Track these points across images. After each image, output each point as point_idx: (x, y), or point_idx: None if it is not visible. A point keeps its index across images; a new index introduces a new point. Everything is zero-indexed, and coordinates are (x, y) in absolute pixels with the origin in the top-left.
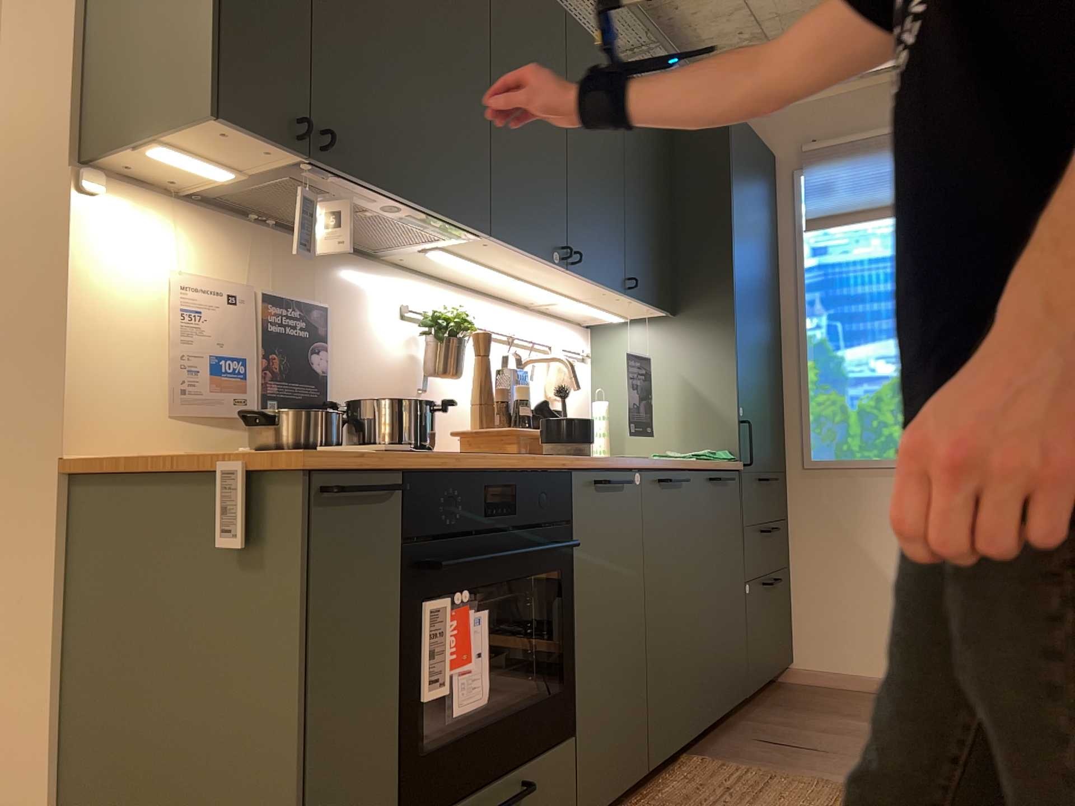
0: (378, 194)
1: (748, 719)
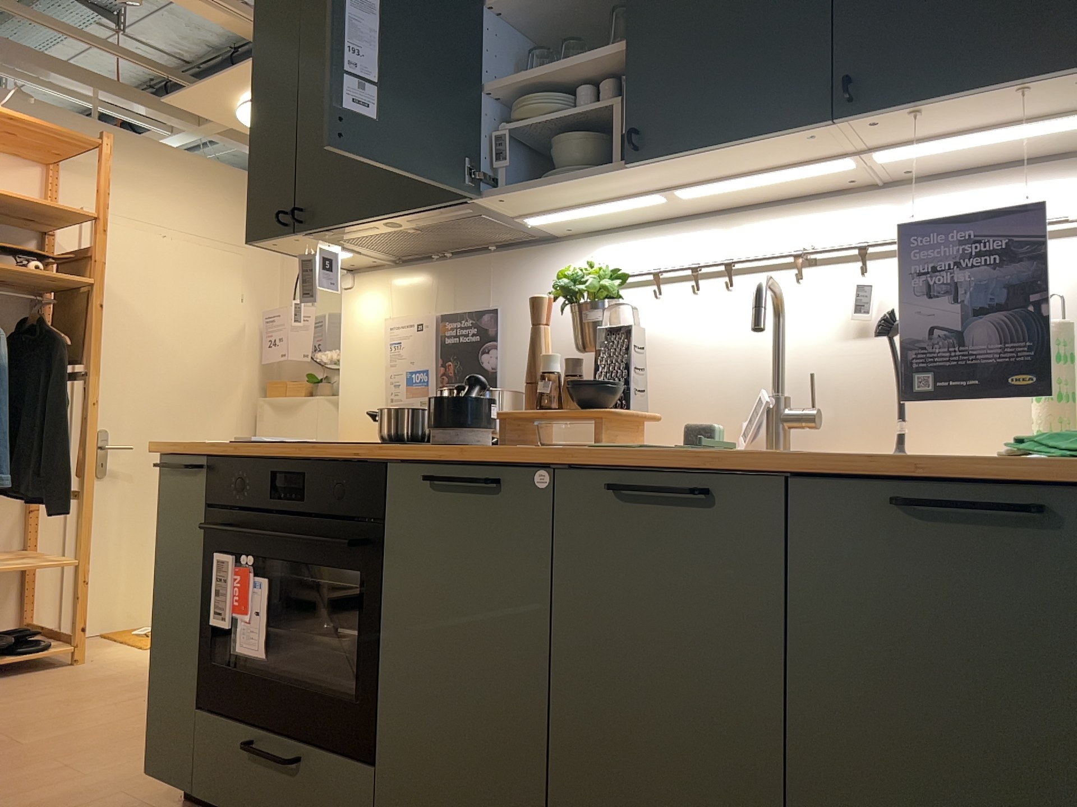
0: (358, 225)
1: None
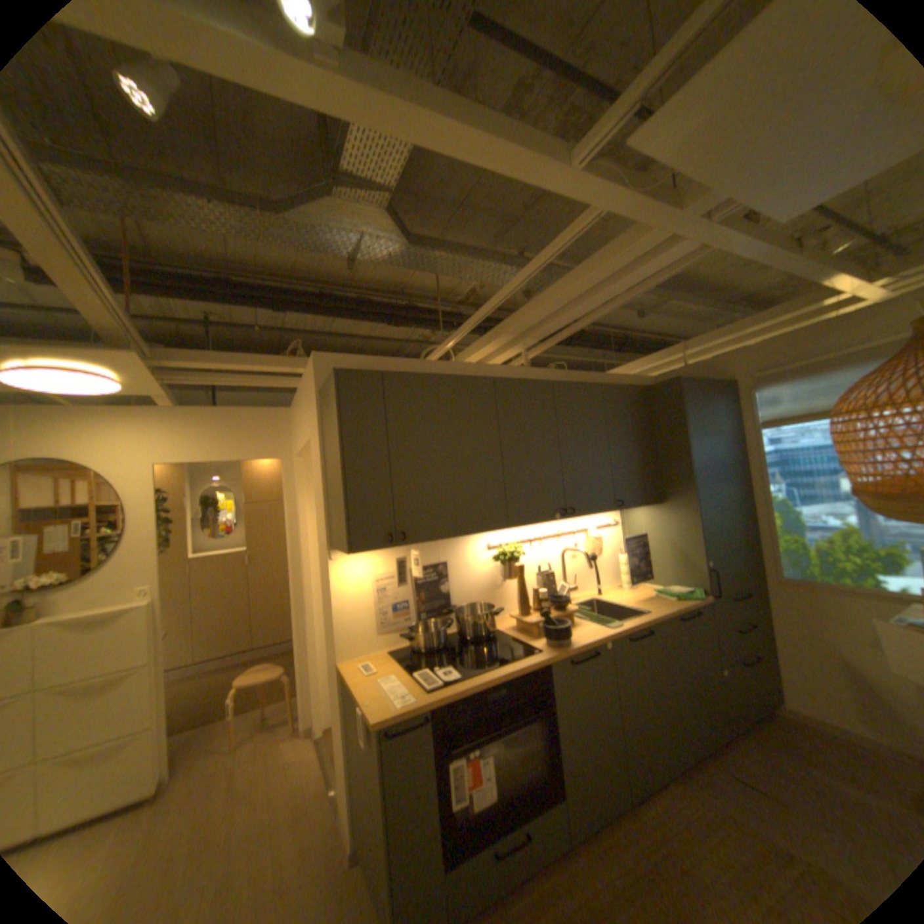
0: (438, 540)
1: (733, 752)
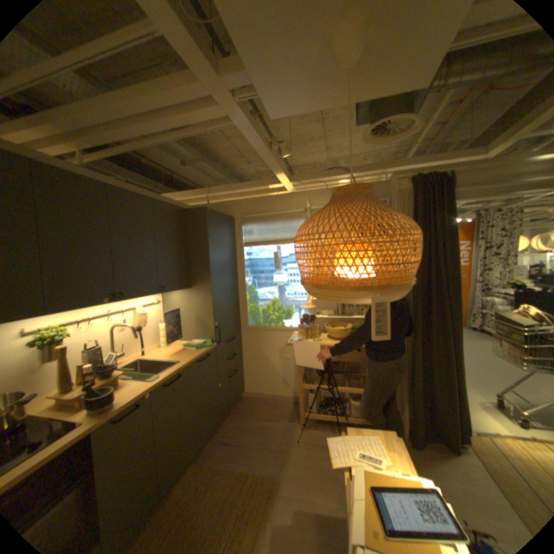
0: None
1: (220, 428)
